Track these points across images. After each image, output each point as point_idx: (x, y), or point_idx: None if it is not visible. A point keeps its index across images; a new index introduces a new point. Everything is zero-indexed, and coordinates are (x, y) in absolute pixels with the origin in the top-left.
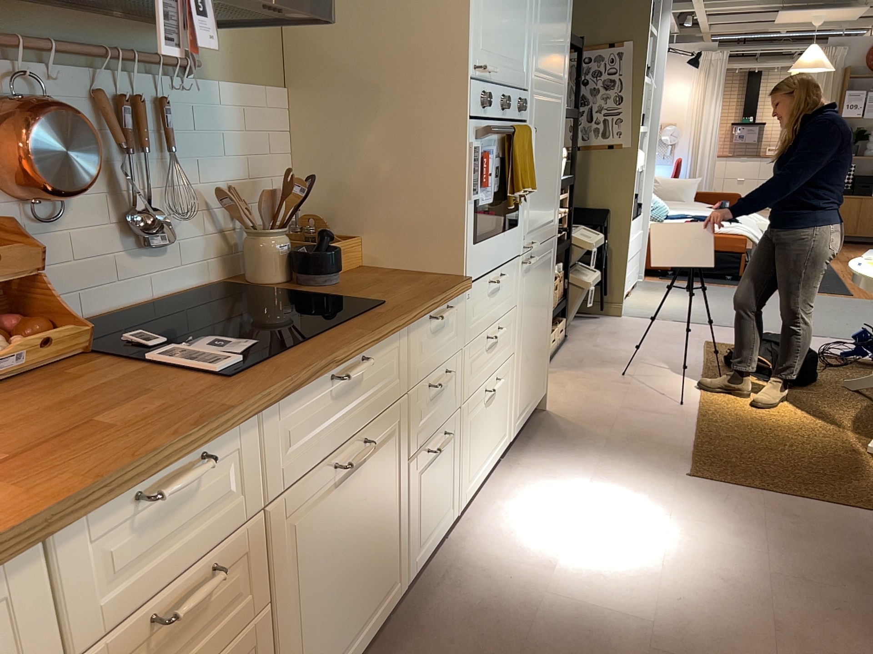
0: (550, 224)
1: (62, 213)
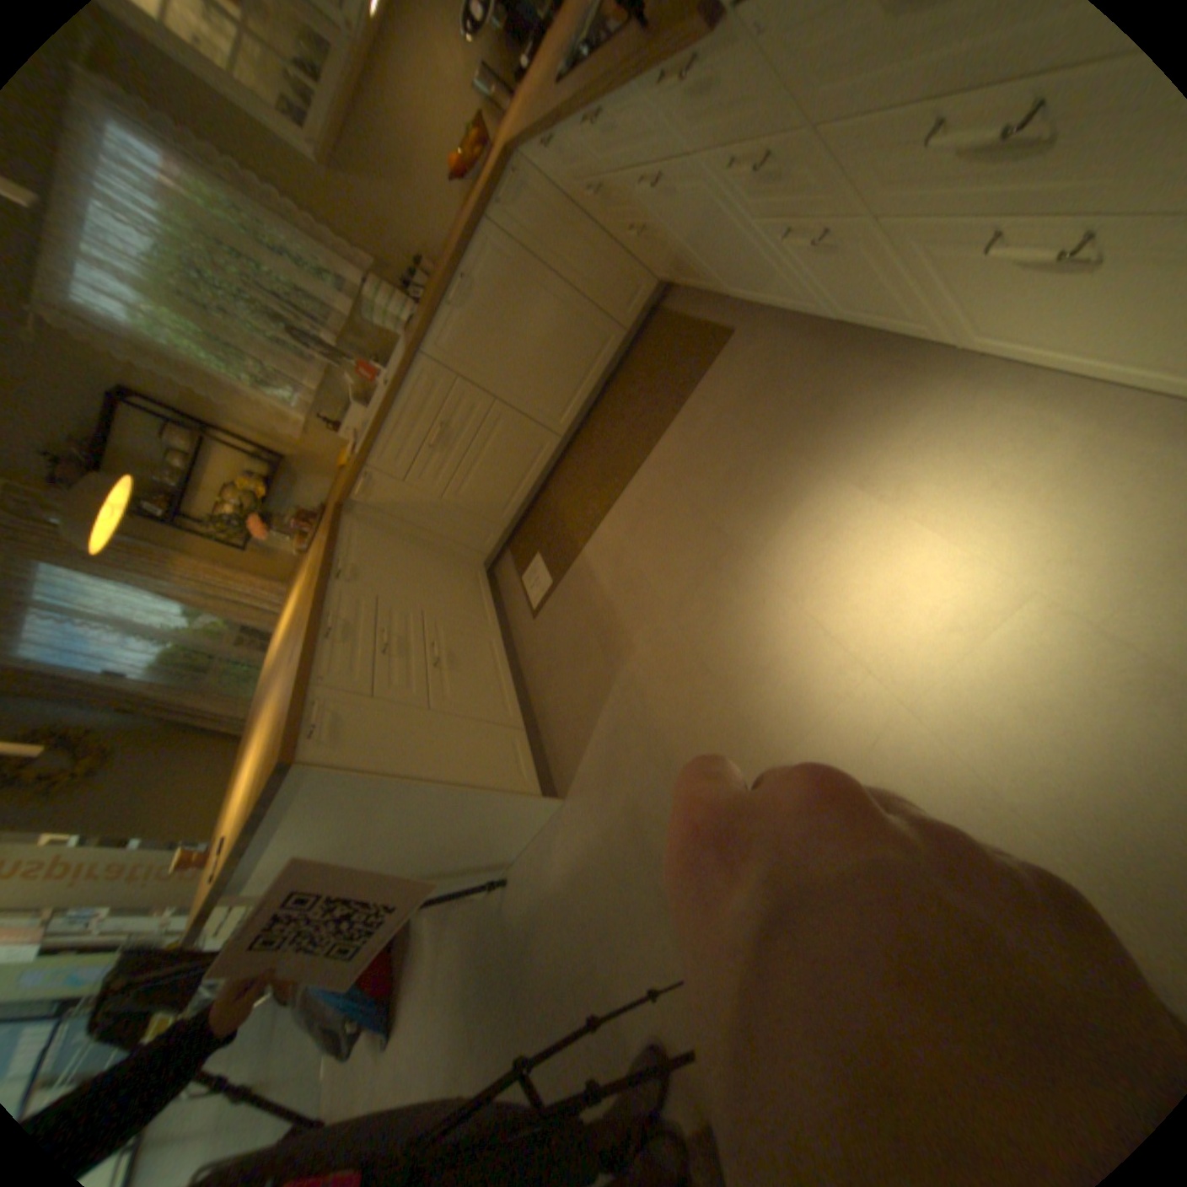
0: None
1: None
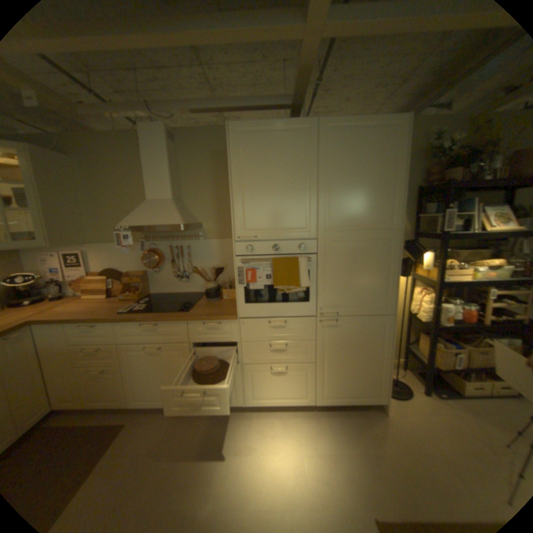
0: (377, 307)
1: (161, 271)
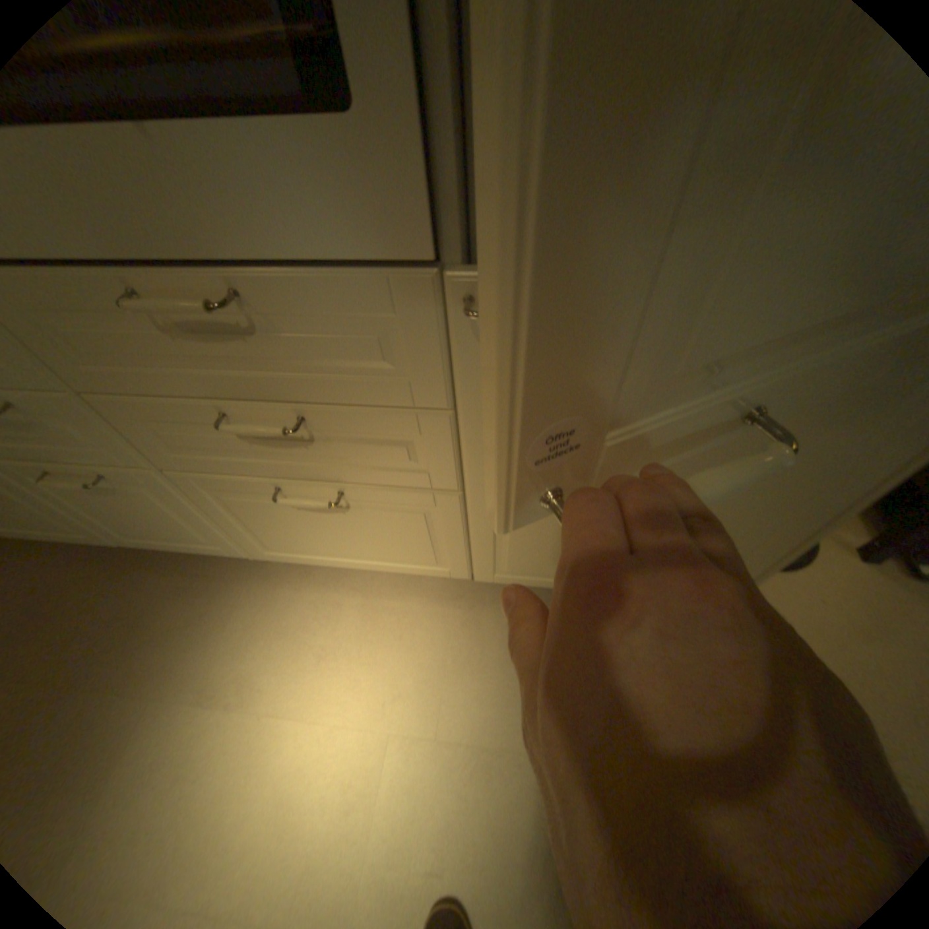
0: None
1: None
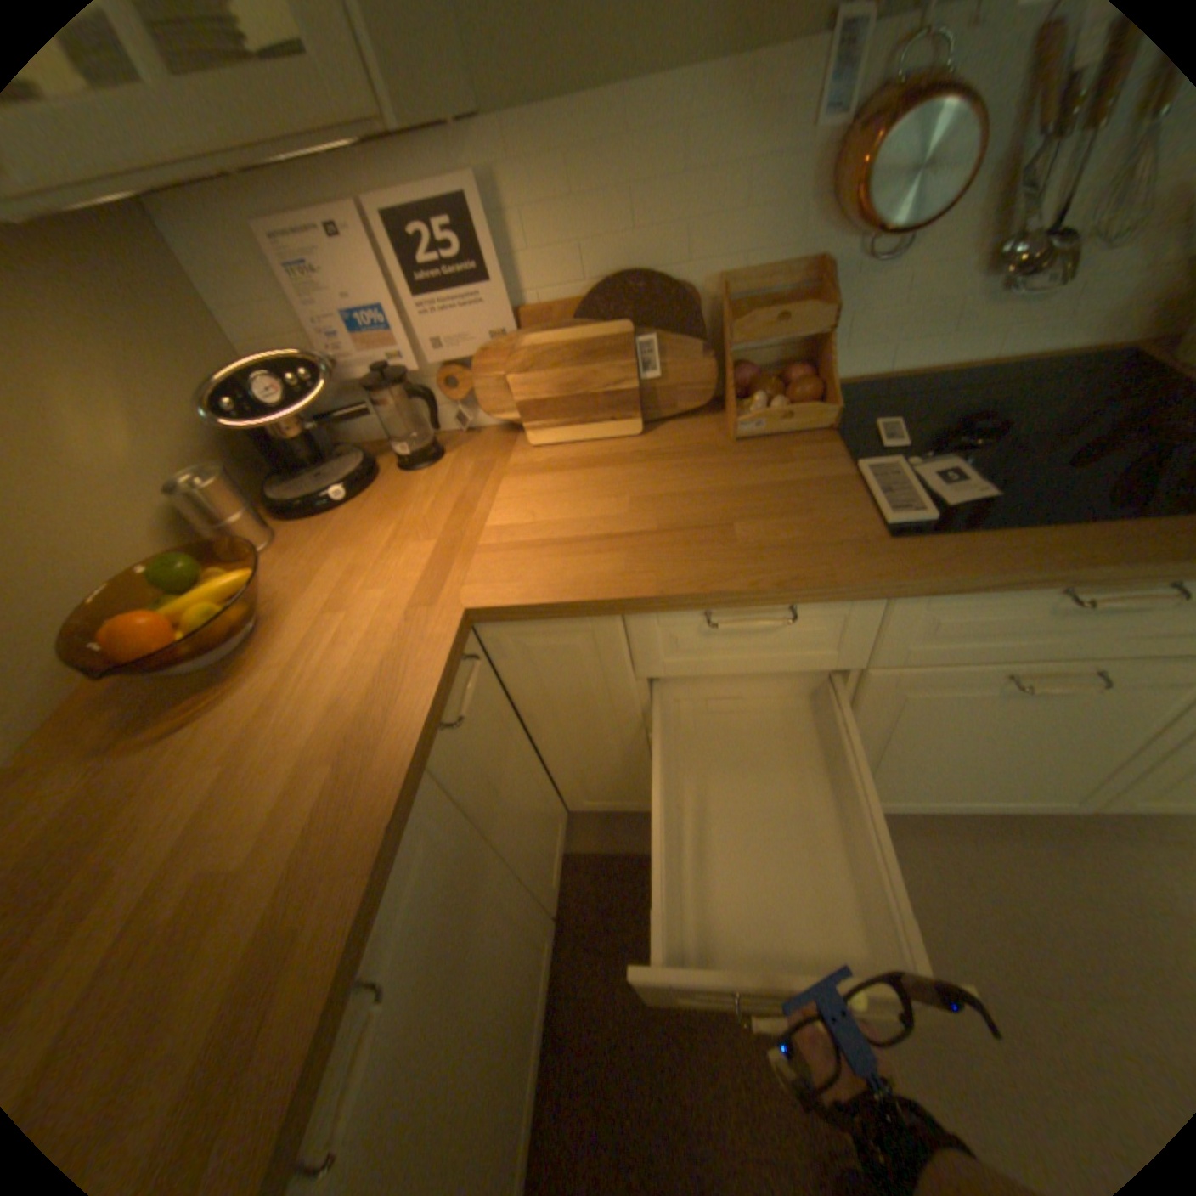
0: None
1: (911, 242)
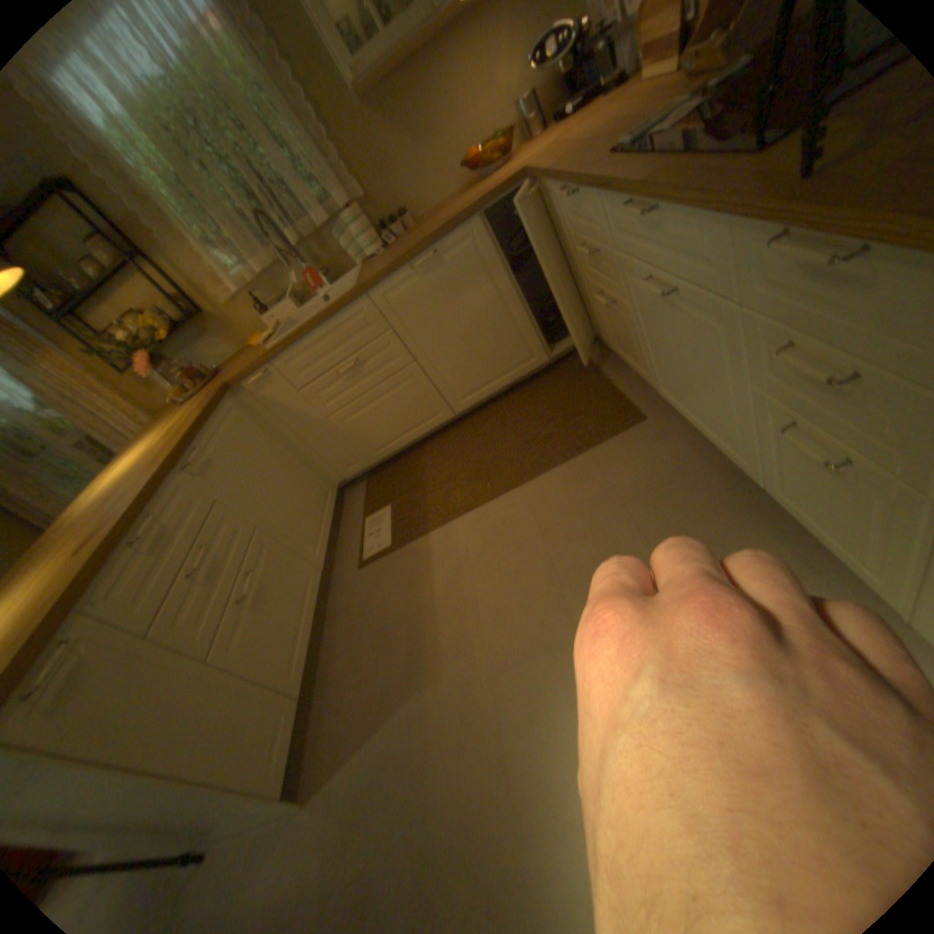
0: None
1: None
